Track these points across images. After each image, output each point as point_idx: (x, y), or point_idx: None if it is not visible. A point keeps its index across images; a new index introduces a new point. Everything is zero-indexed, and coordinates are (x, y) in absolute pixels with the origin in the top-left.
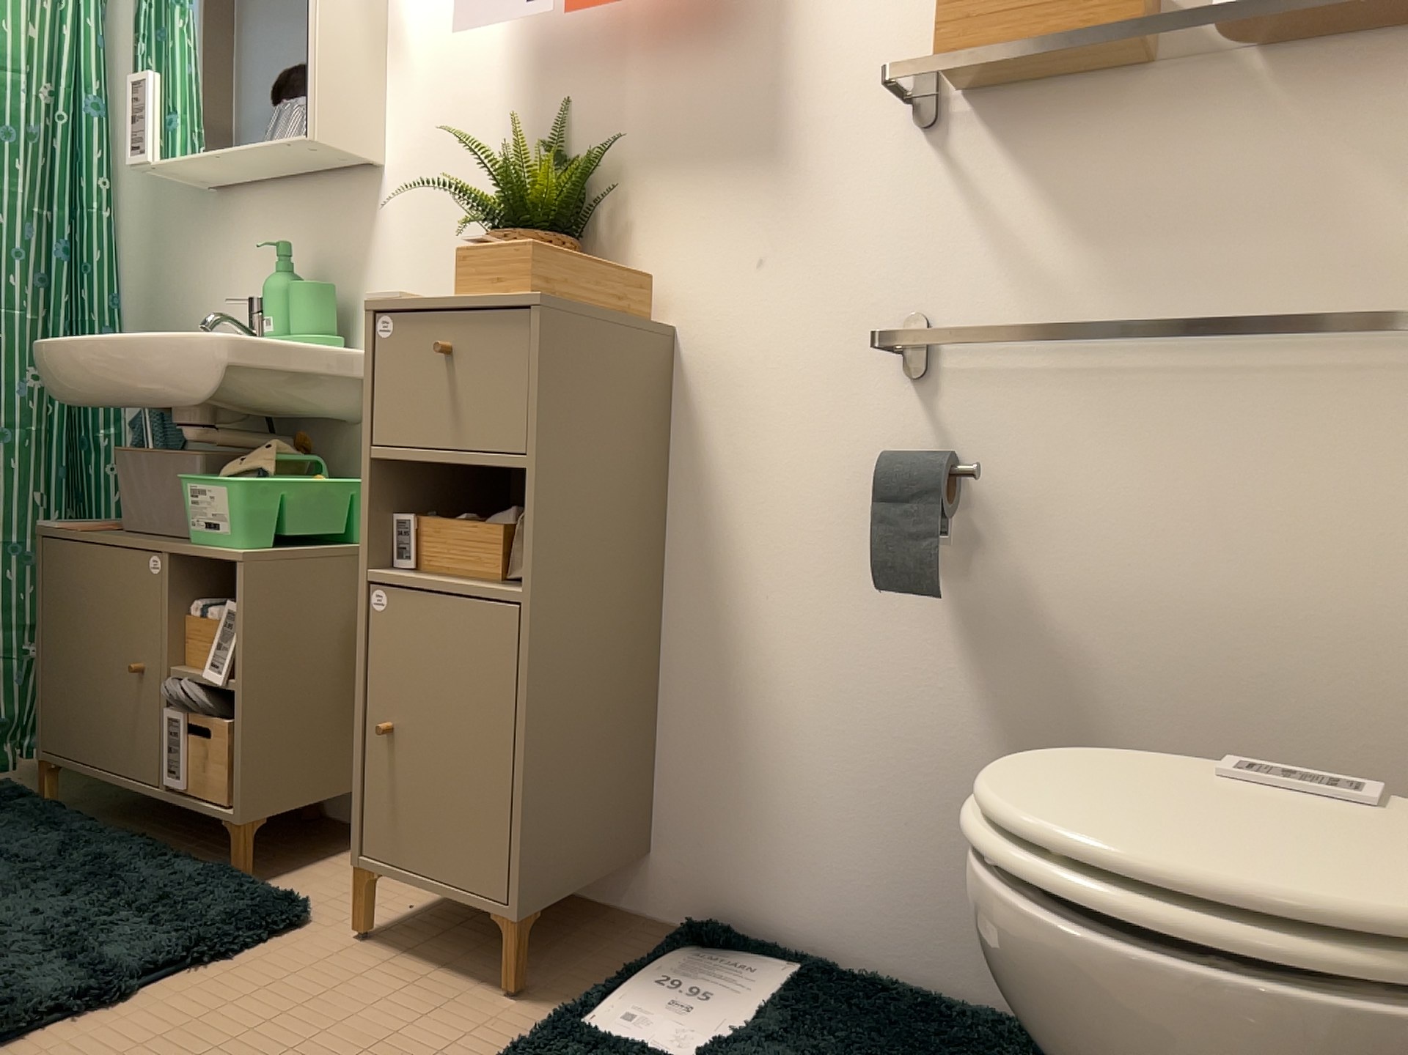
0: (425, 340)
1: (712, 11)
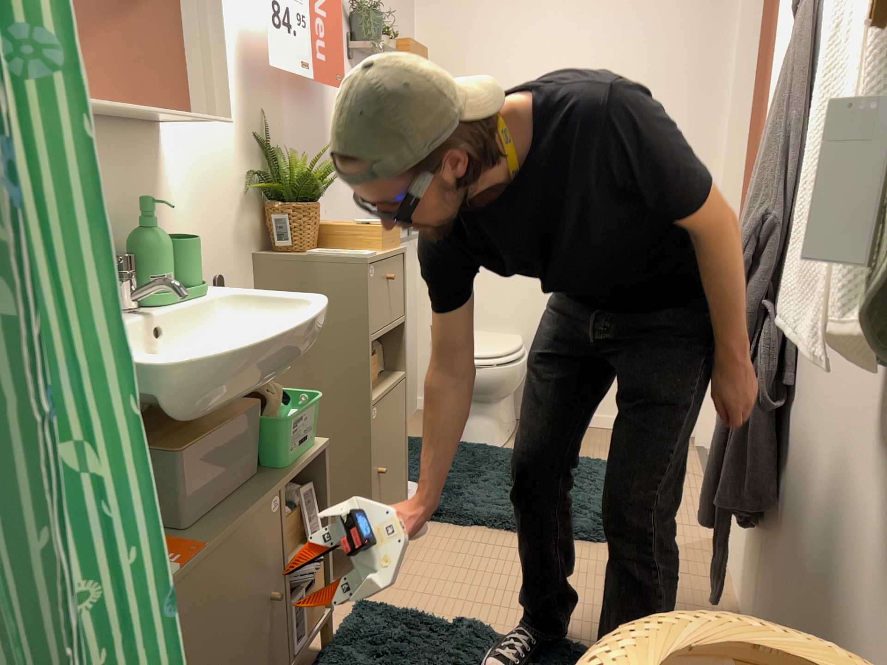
0: (384, 275)
1: (310, 92)
